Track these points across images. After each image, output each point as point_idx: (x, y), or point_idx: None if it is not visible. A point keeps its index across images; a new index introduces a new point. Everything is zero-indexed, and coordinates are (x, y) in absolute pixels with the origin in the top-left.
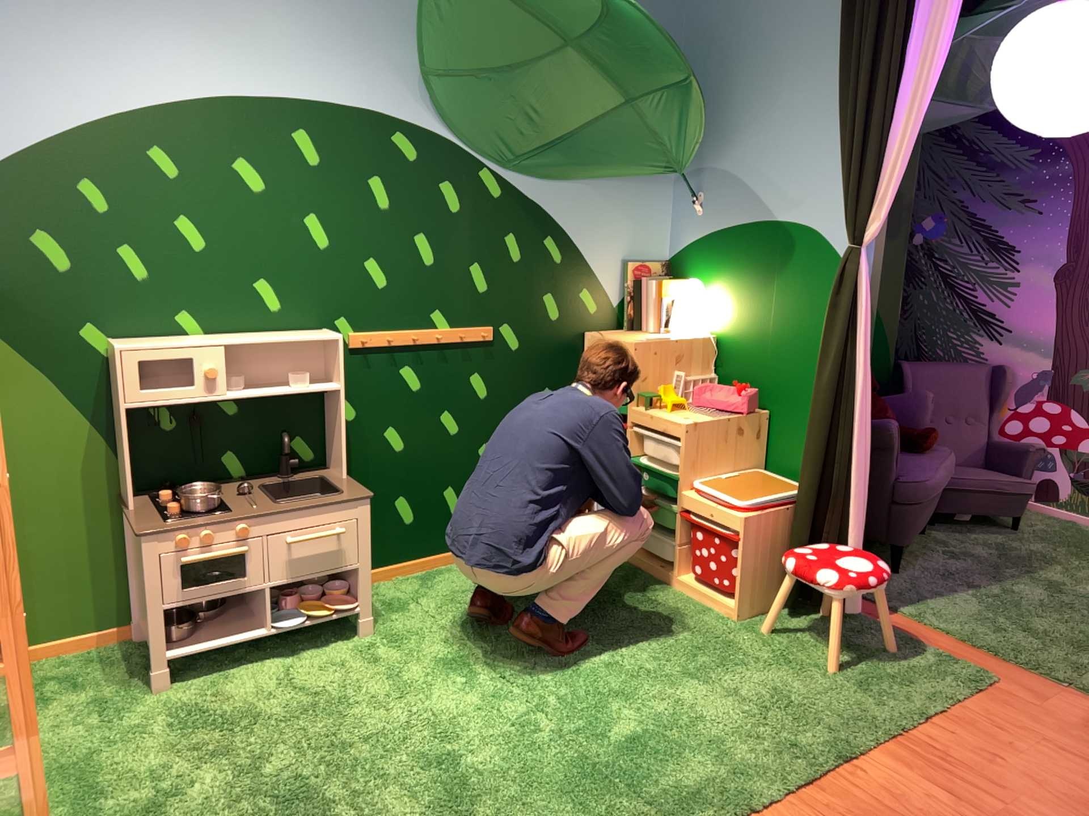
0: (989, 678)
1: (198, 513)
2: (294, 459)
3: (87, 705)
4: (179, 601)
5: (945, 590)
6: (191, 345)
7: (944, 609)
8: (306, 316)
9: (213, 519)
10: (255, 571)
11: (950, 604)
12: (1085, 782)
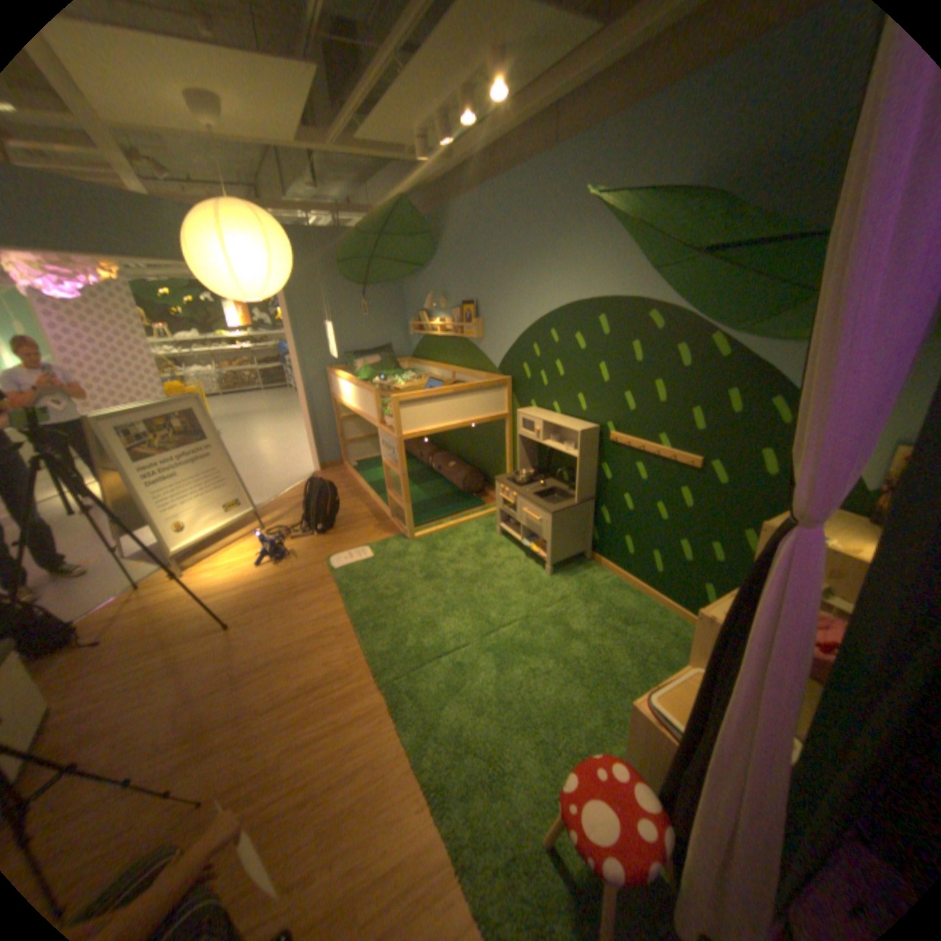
0: None
1: (512, 482)
2: (573, 484)
3: (488, 525)
4: (501, 509)
5: None
6: (534, 418)
7: None
8: (594, 417)
9: (510, 487)
10: (517, 515)
11: None
12: None
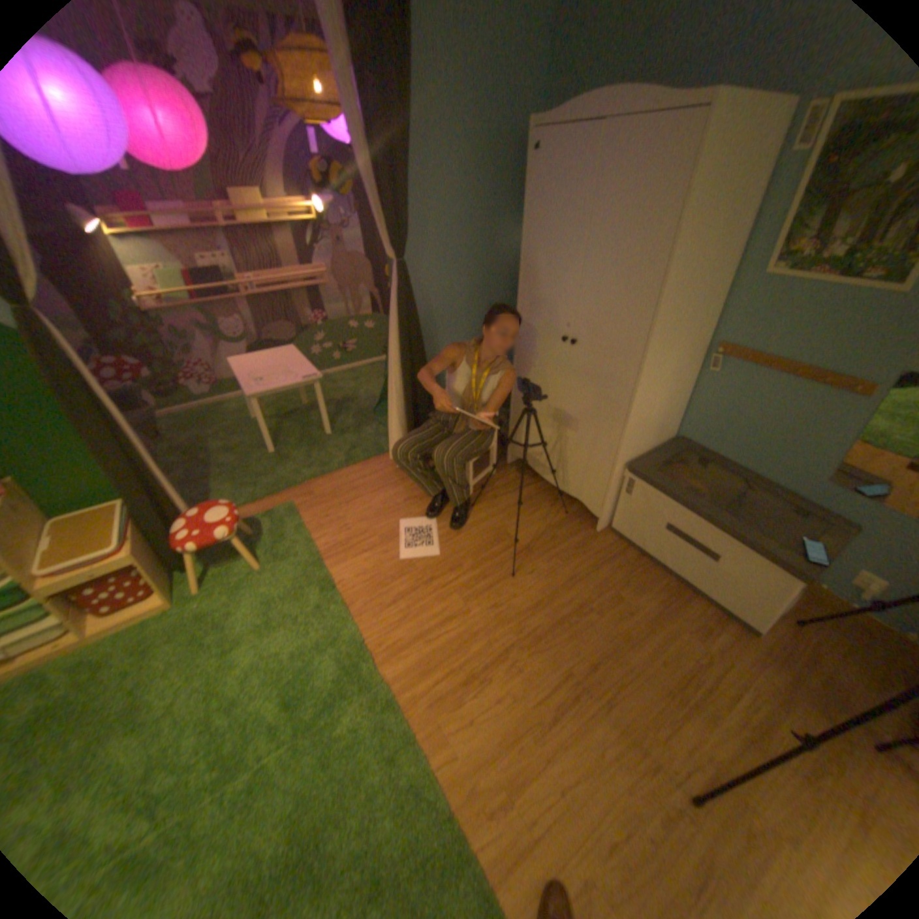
0: (291, 504)
1: None
2: None
3: None
4: None
5: (203, 488)
6: None
7: (224, 497)
8: None
9: None
10: None
11: (220, 492)
12: (366, 505)
